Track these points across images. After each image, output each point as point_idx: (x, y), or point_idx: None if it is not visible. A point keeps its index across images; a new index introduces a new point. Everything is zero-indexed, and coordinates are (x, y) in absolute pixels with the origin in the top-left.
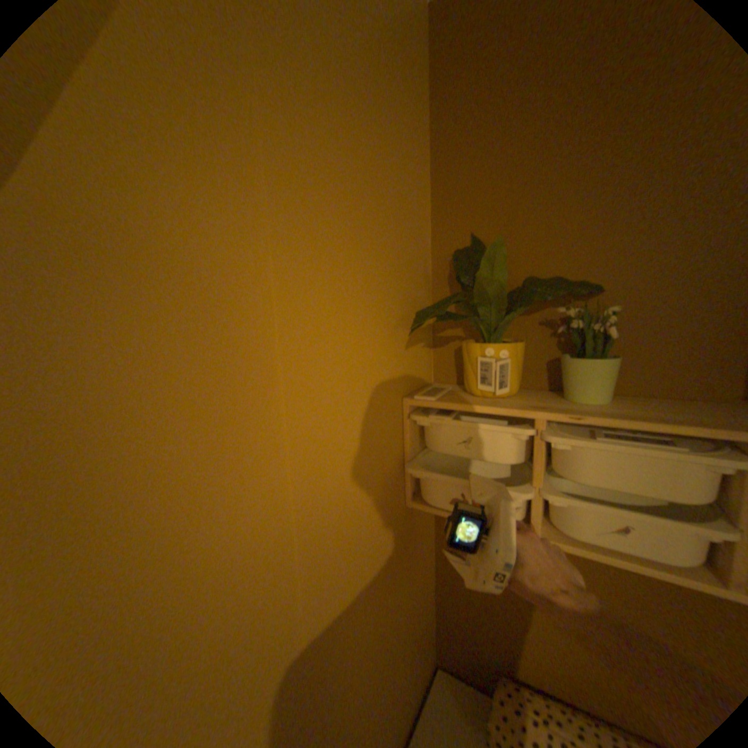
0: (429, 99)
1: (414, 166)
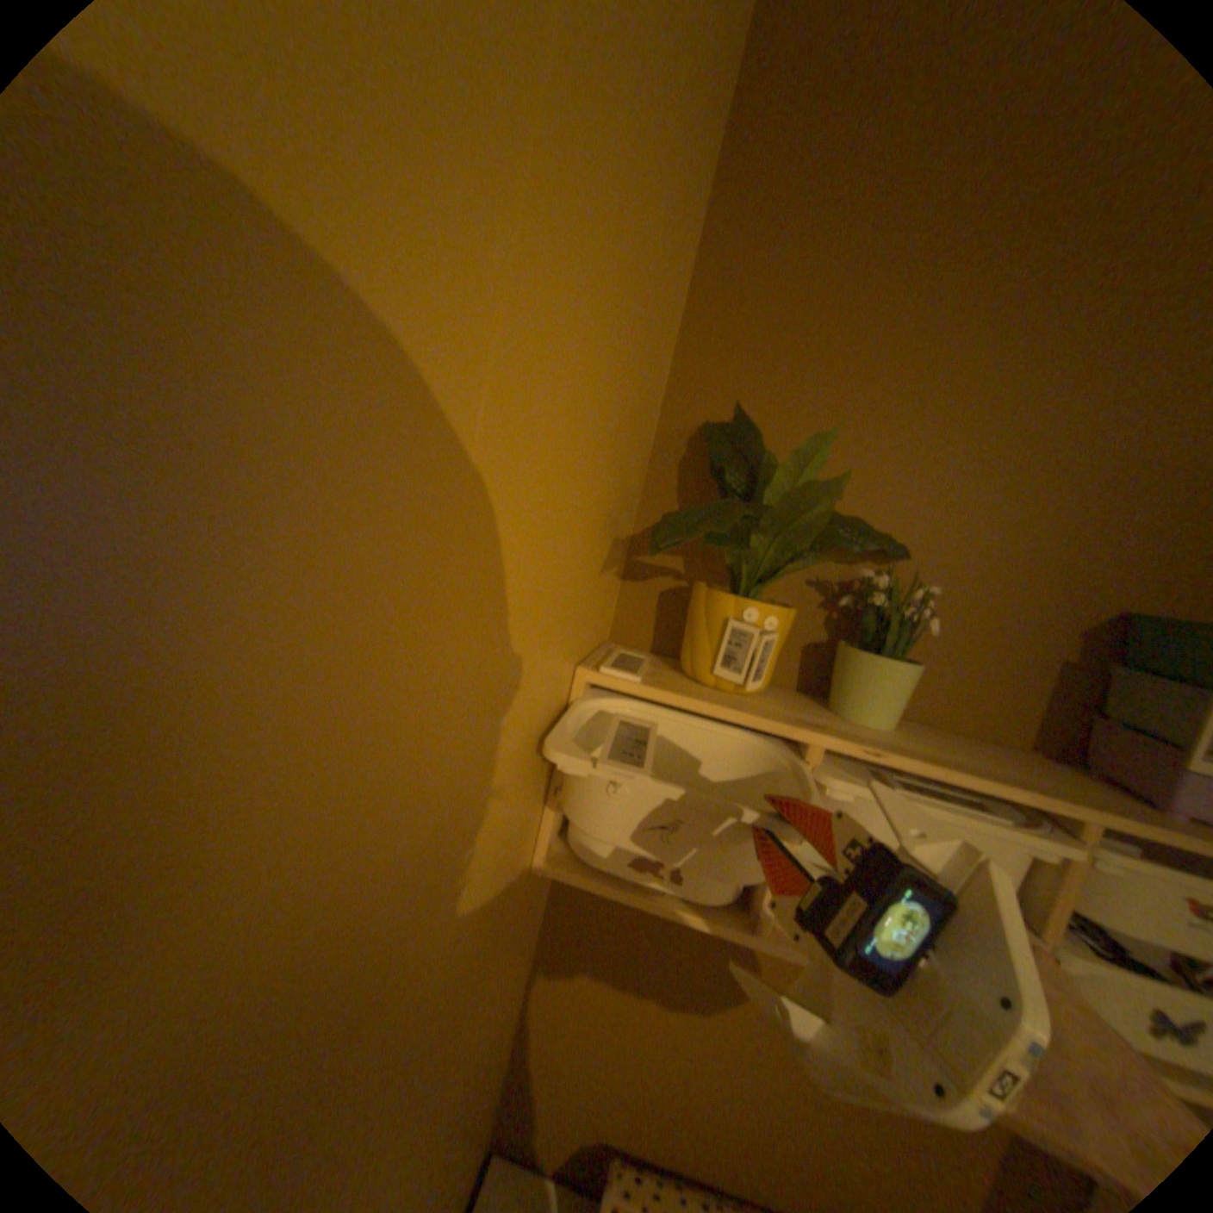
0: (723, 145)
1: (687, 247)
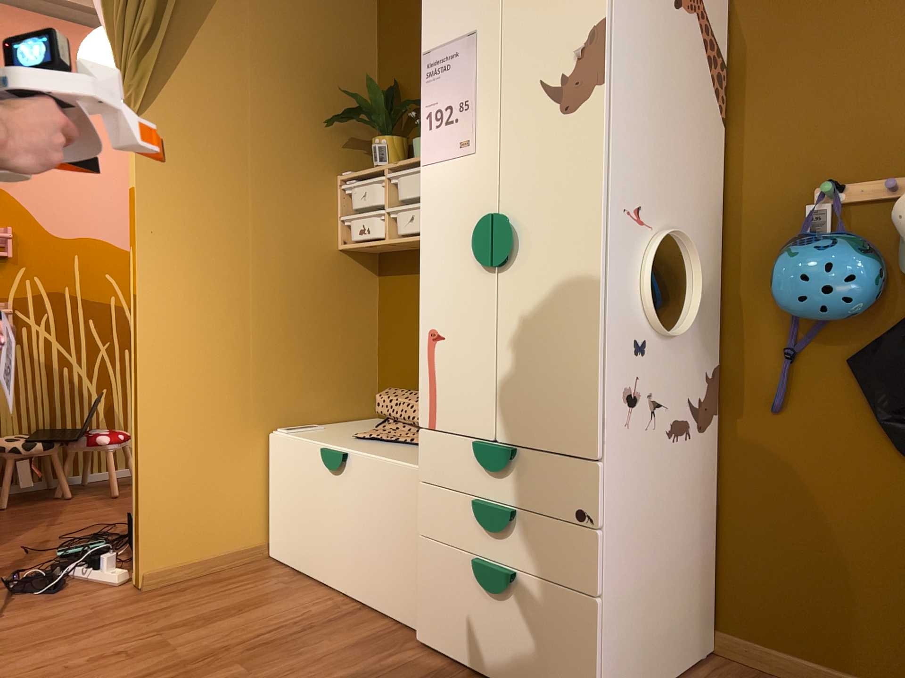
0: (377, 4)
1: (358, 44)
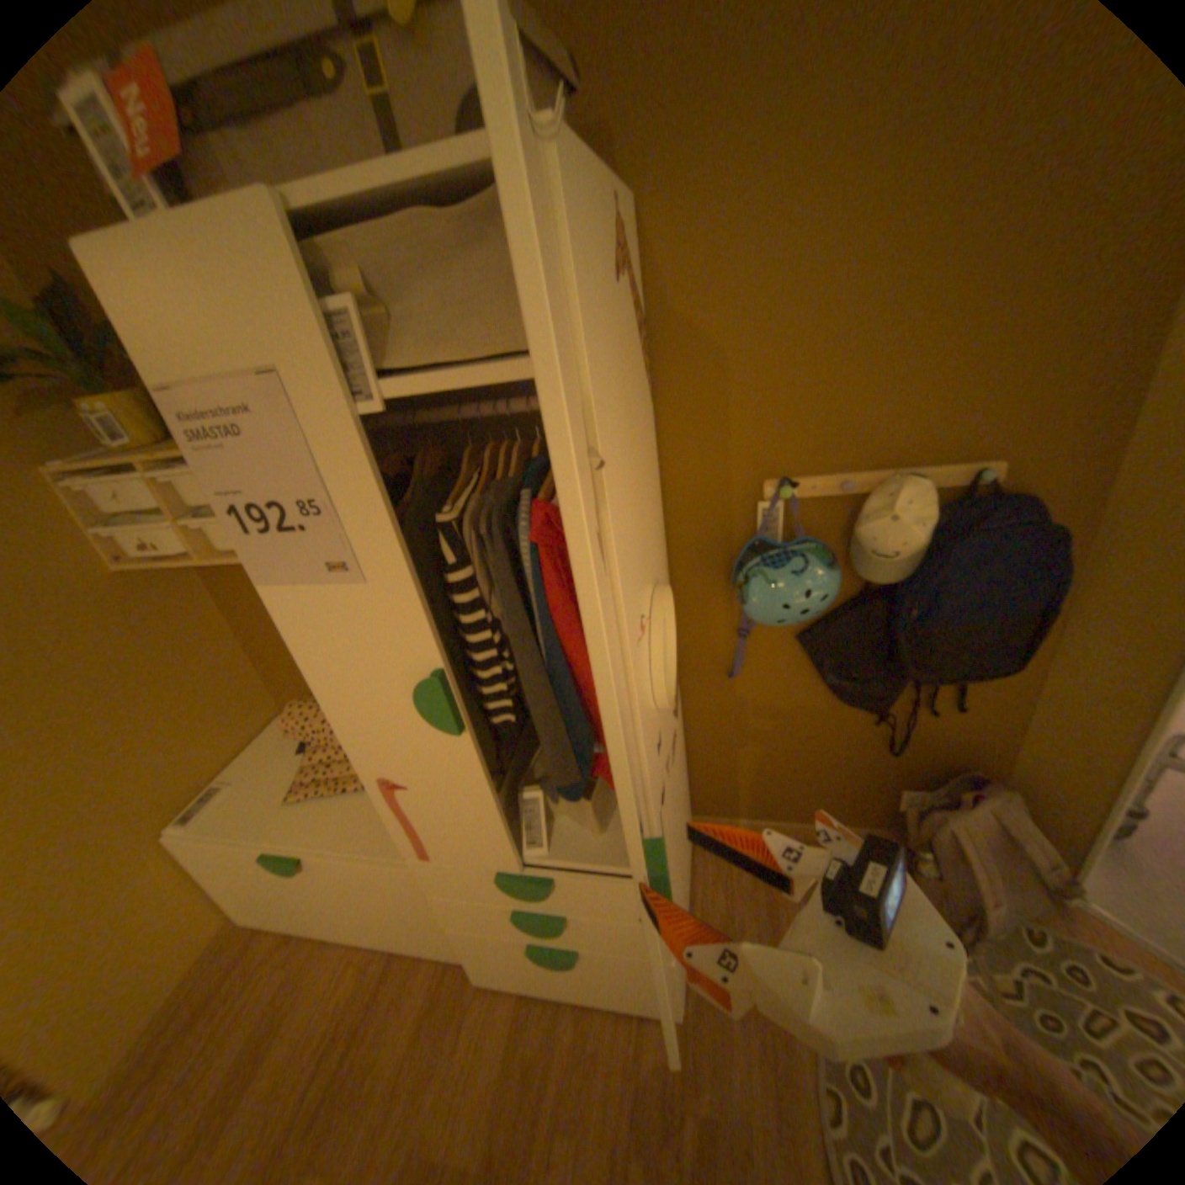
0: None
1: None
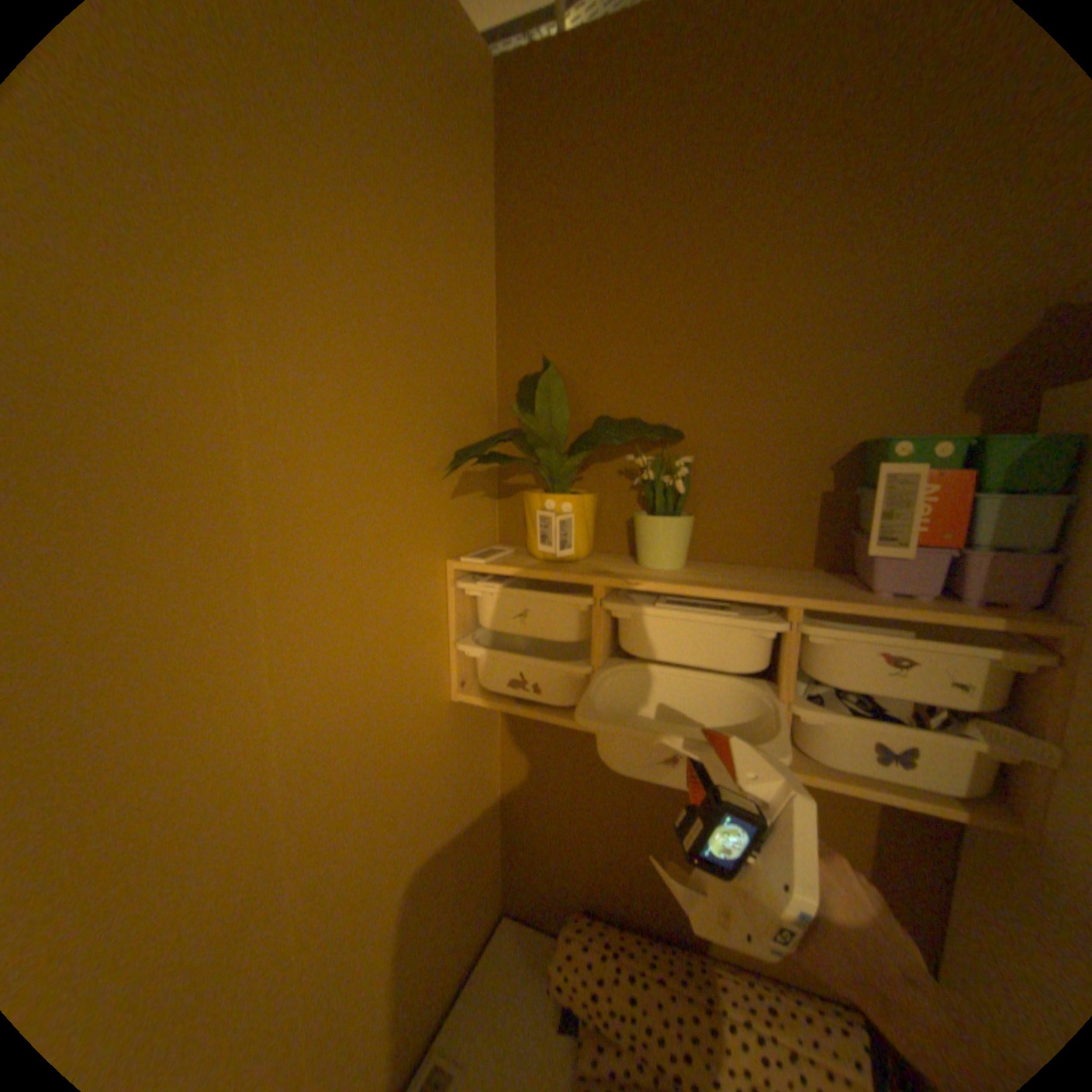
0: (495, 180)
1: (470, 265)
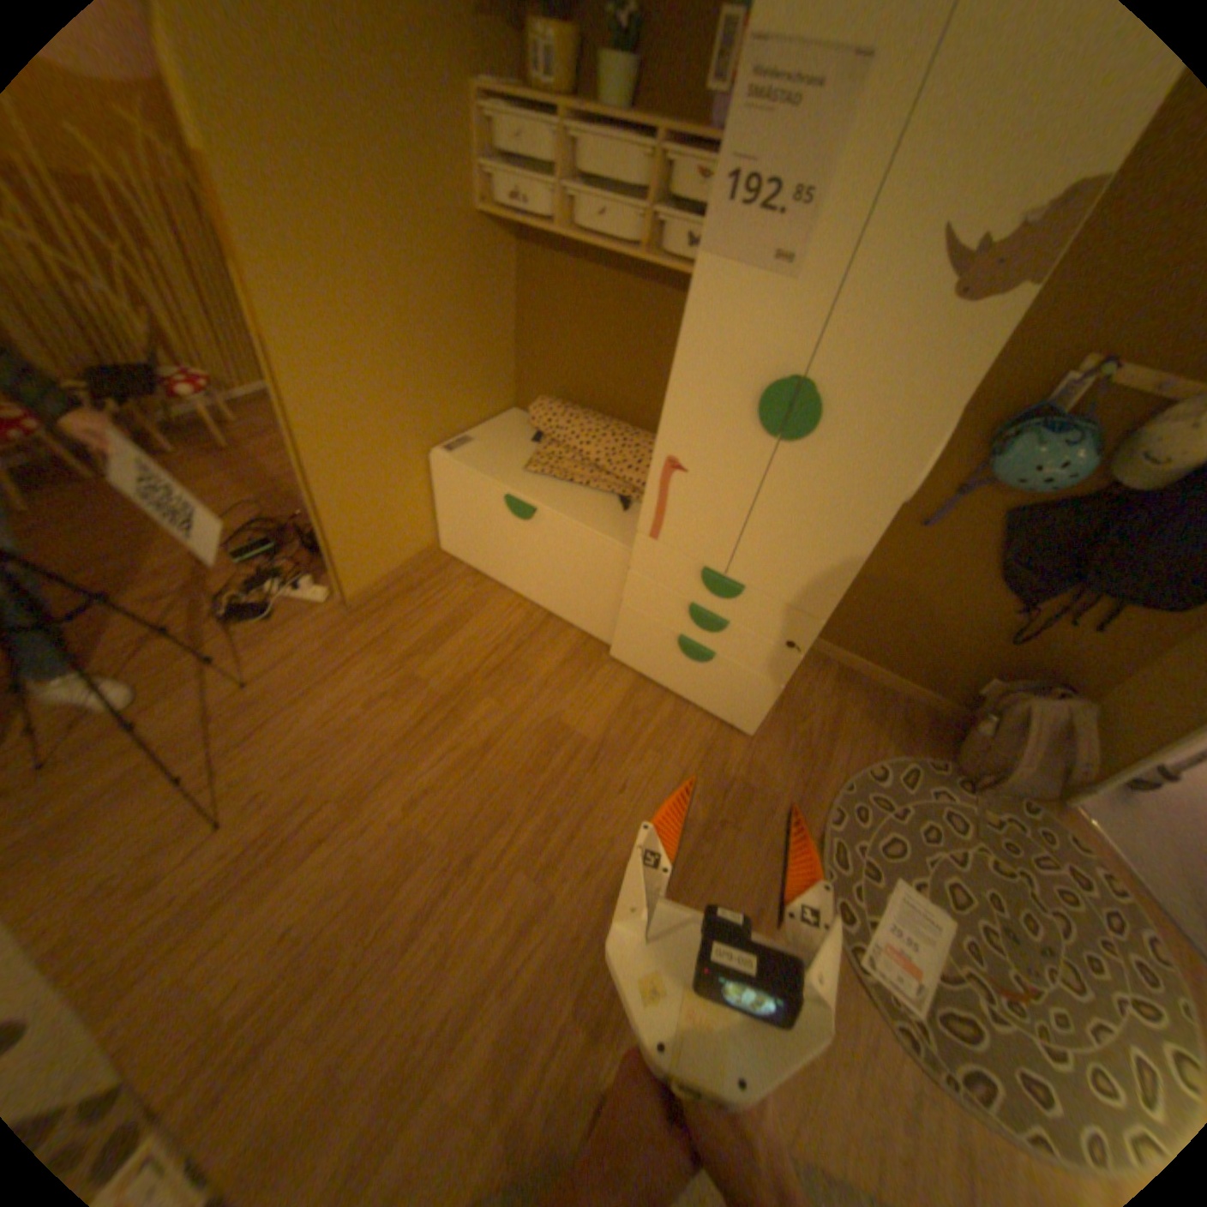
0: None
1: None
